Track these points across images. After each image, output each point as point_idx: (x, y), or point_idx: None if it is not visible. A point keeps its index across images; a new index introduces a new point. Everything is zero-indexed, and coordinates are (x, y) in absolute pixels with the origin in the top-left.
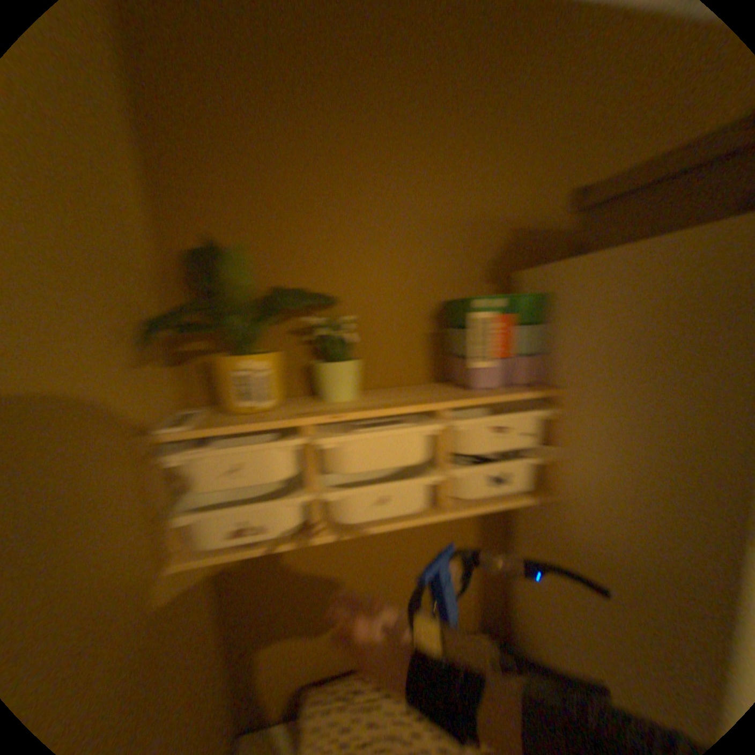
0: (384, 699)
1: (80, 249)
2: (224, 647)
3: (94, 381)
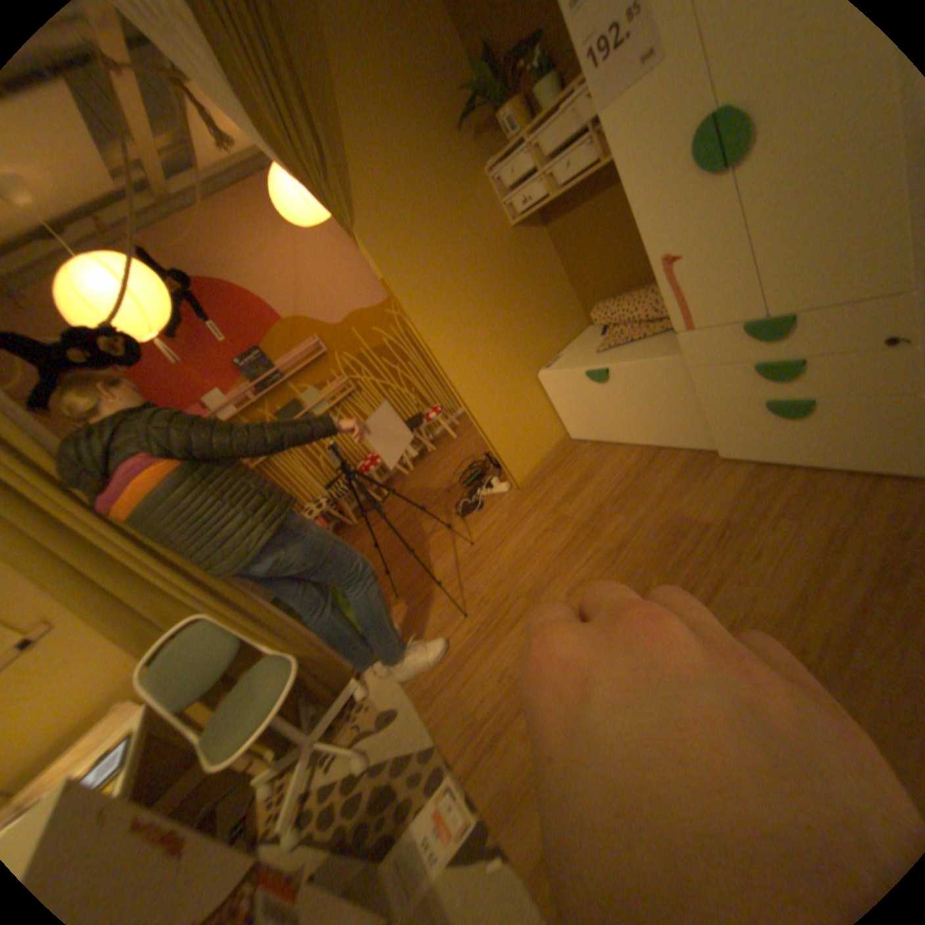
0: (628, 295)
1: (437, 101)
2: (568, 278)
3: (455, 149)
